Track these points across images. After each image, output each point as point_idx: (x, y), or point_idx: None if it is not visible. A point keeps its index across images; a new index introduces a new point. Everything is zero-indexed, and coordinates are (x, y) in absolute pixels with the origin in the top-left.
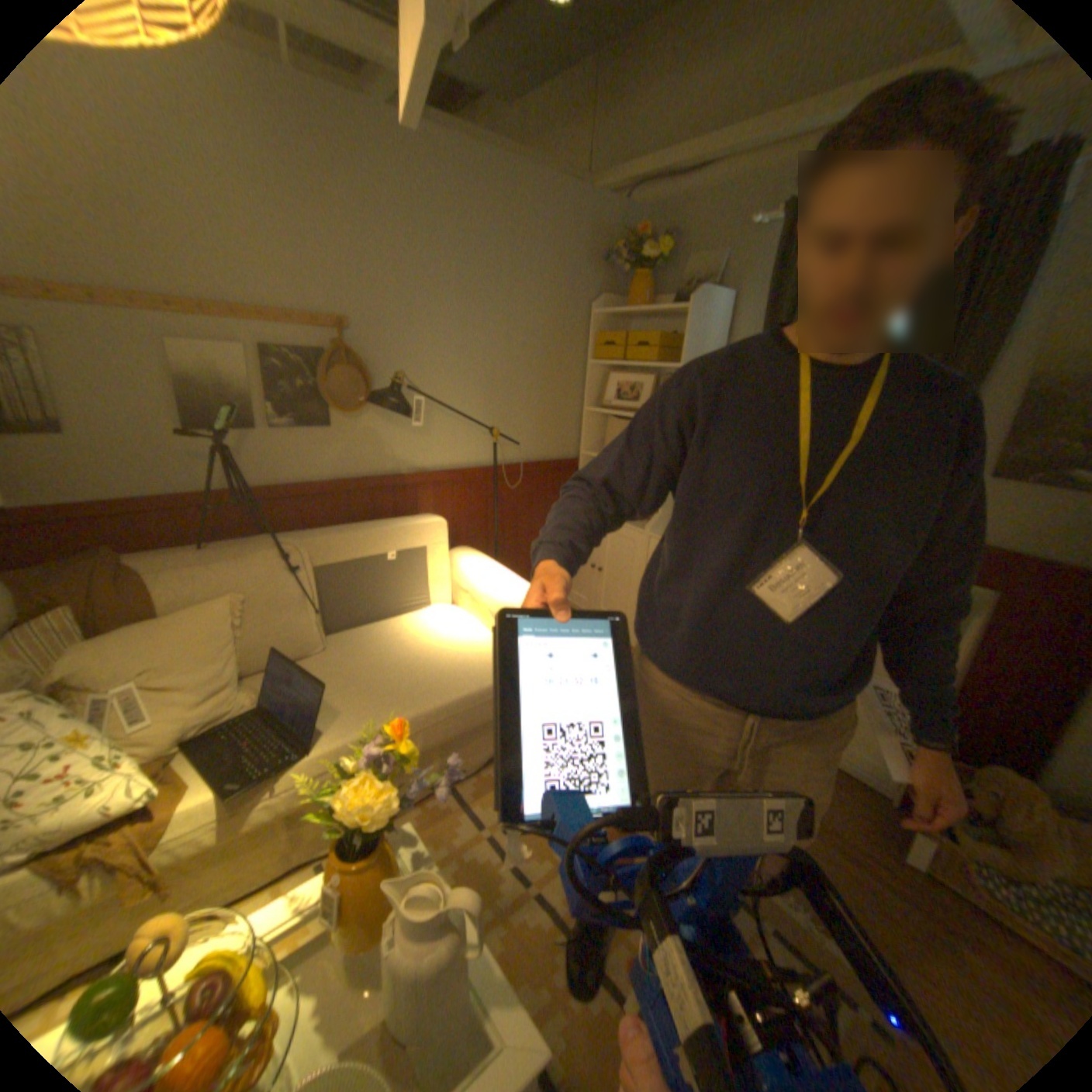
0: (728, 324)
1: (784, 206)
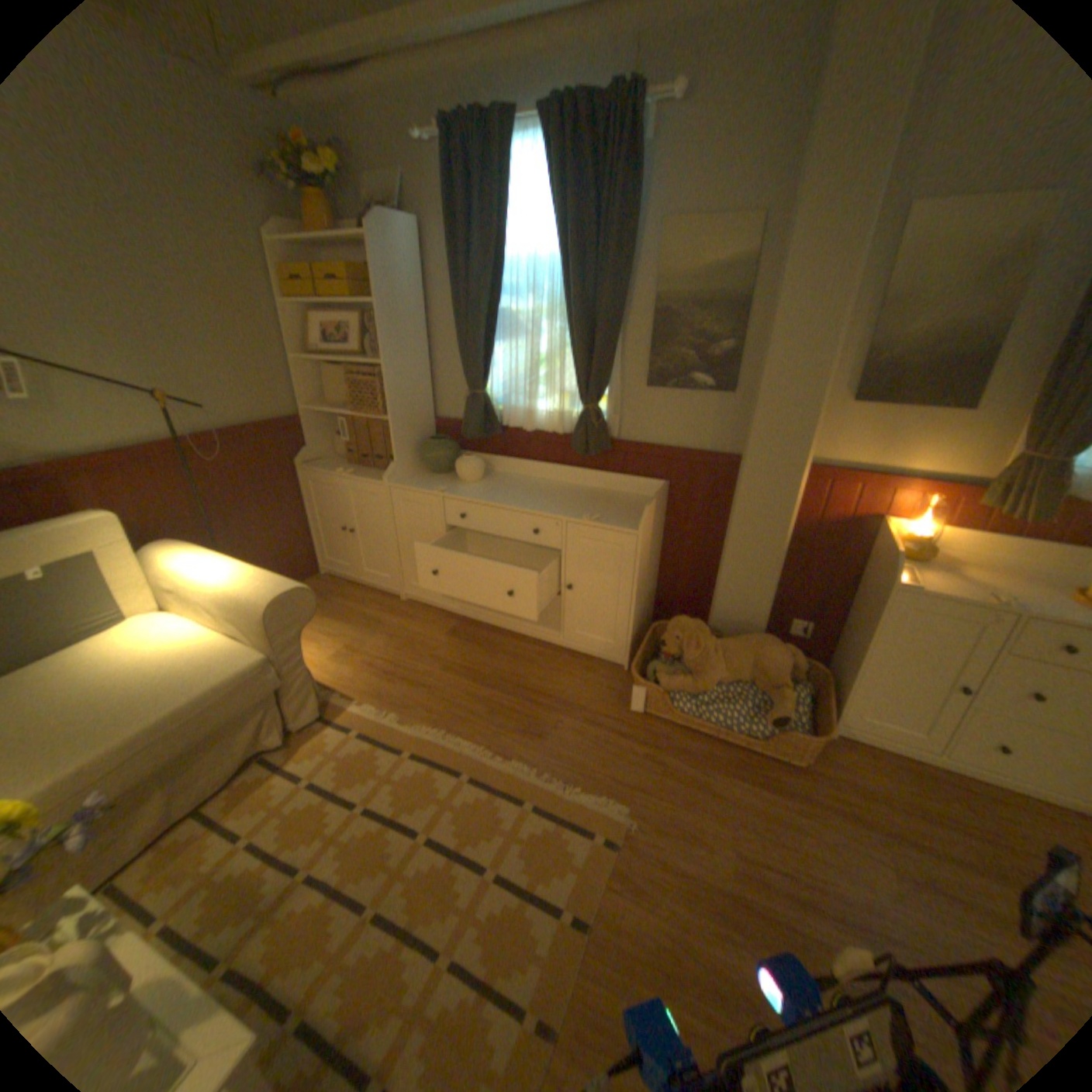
0: (418, 253)
1: (437, 122)
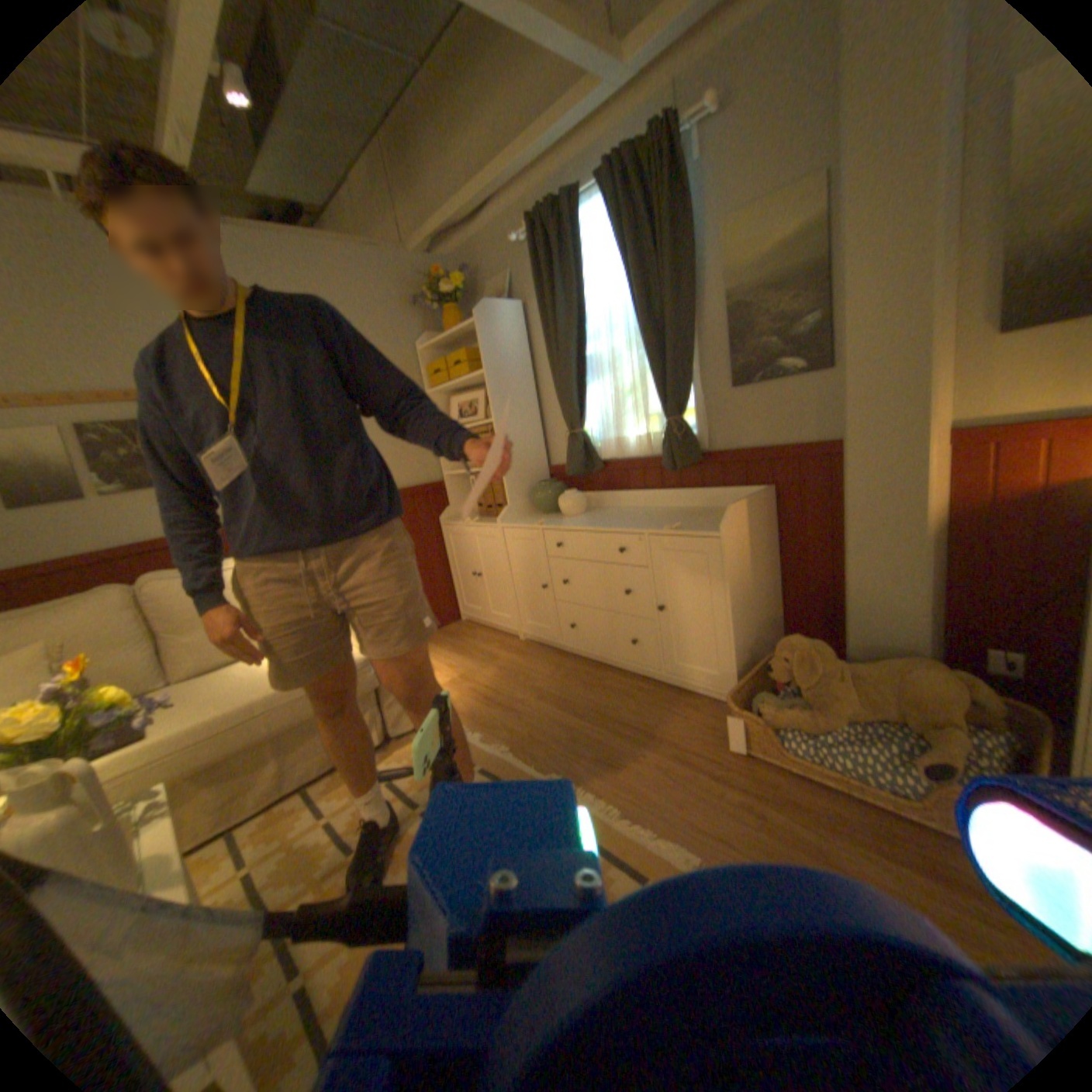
0: (523, 328)
1: (525, 221)
